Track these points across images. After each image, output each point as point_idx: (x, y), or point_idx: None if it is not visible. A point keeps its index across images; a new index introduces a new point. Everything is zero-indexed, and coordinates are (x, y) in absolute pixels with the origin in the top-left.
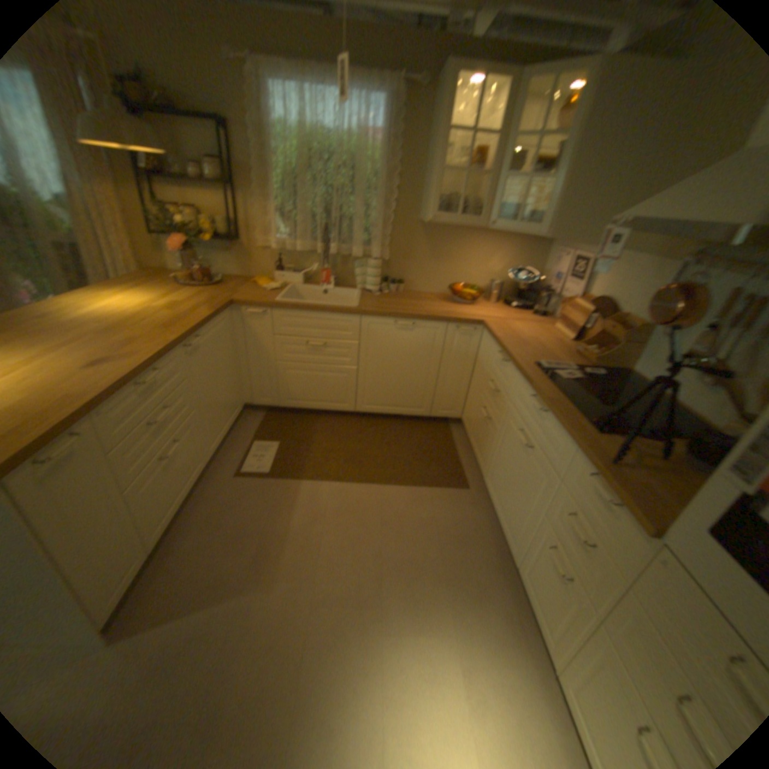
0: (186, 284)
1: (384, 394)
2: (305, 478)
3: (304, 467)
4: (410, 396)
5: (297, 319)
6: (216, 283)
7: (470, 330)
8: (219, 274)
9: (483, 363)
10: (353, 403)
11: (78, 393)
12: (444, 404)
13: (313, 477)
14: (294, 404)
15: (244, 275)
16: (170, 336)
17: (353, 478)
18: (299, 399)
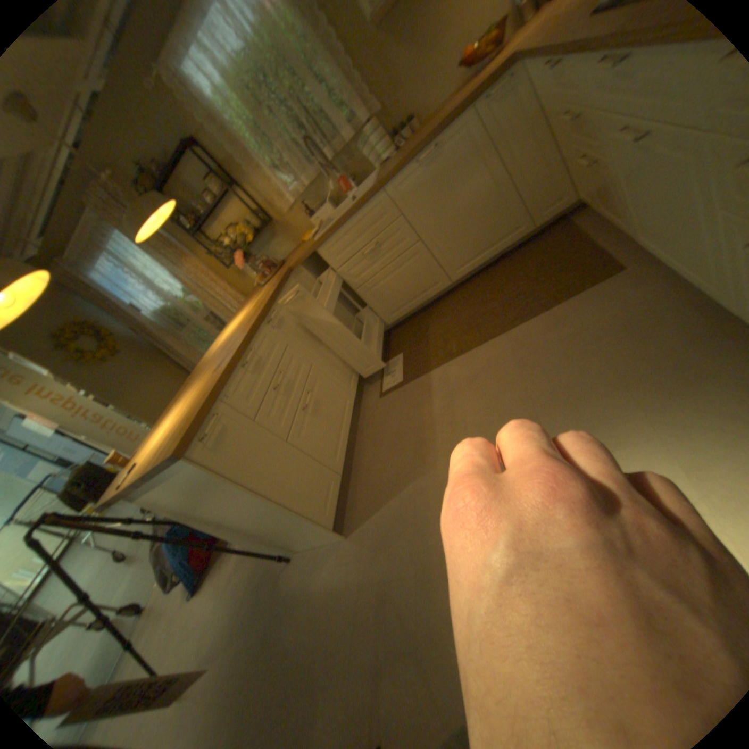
0: (265, 285)
1: (466, 245)
2: (433, 369)
3: (429, 360)
4: (496, 224)
5: (339, 242)
6: (280, 268)
7: (504, 82)
8: (283, 260)
9: (549, 104)
10: (444, 277)
11: (207, 391)
12: (544, 200)
13: (439, 364)
14: (397, 316)
15: (297, 246)
16: (251, 324)
17: (476, 343)
18: (398, 309)
